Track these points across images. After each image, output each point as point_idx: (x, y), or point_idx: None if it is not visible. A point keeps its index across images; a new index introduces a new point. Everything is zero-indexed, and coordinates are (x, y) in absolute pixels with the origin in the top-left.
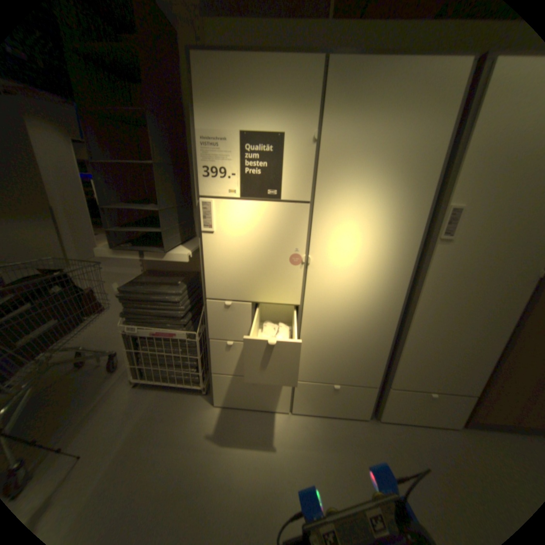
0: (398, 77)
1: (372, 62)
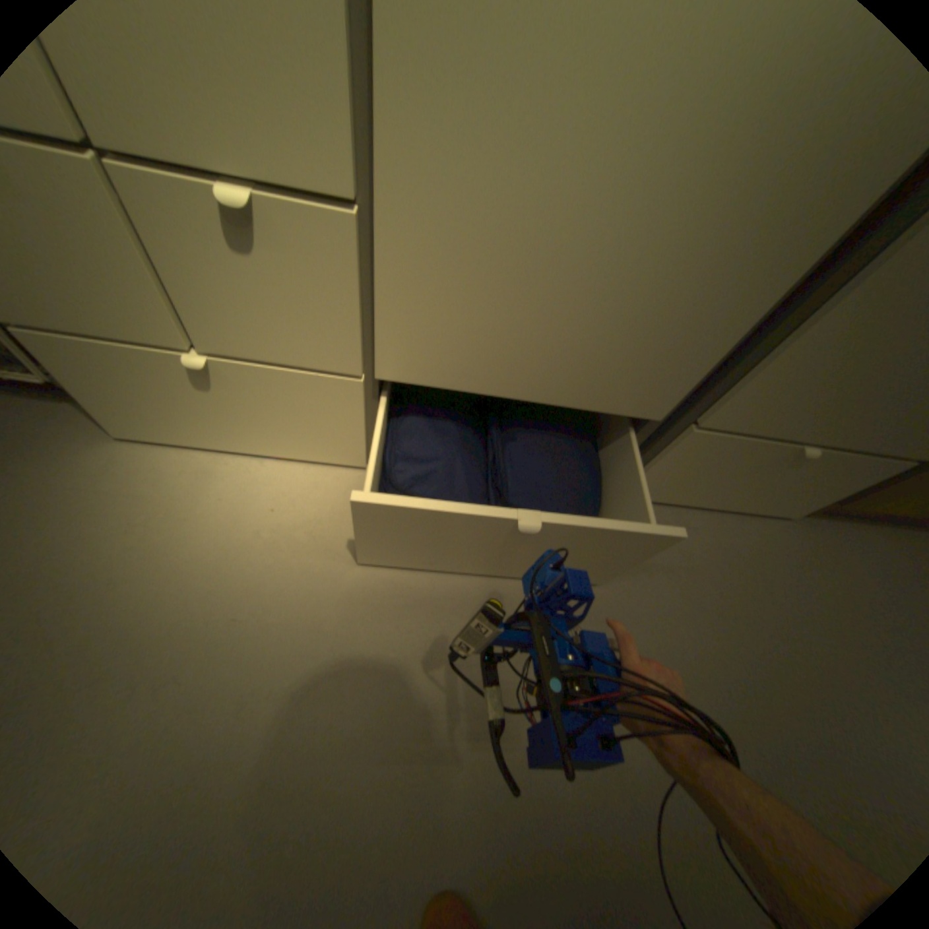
0: None
1: None
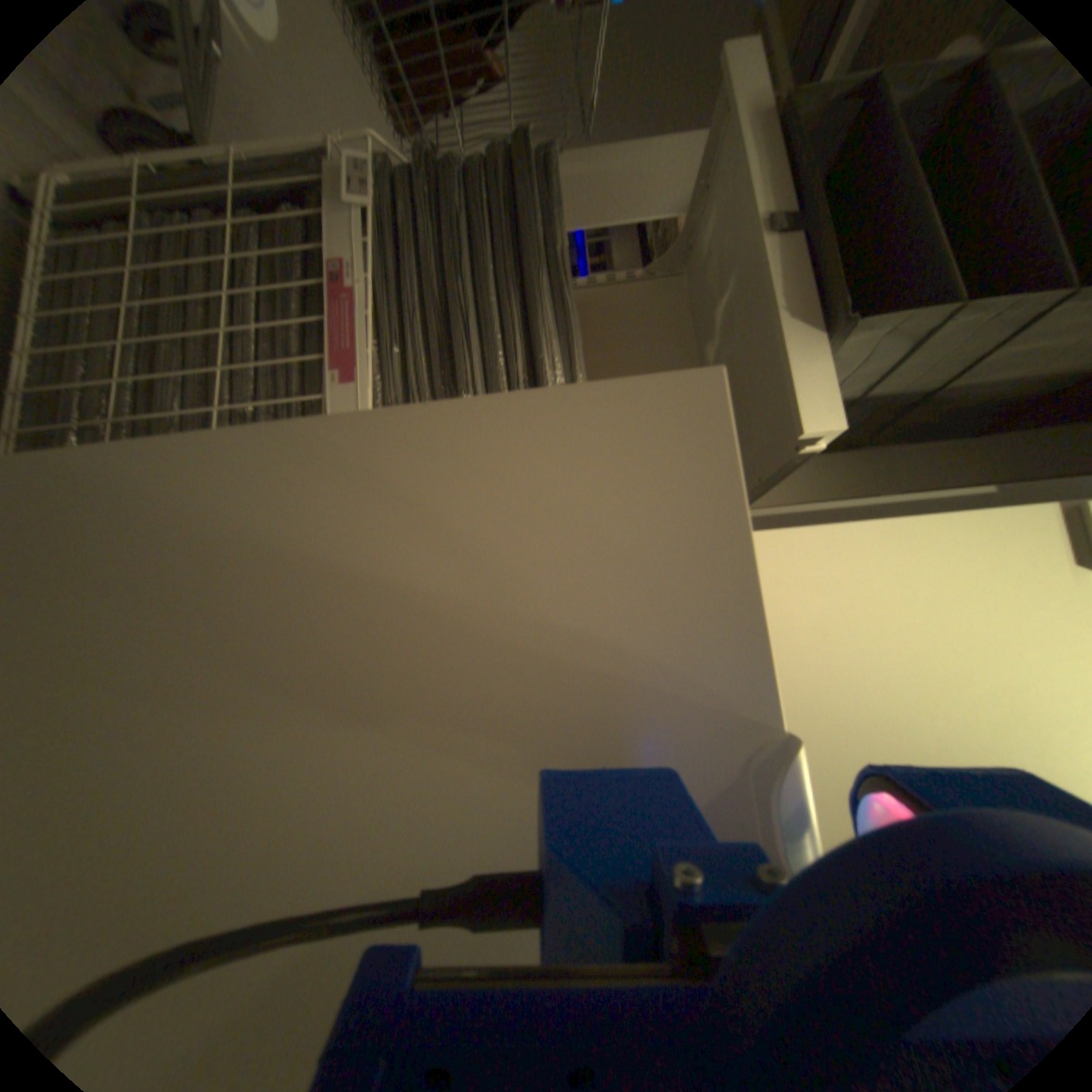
0: None
1: None
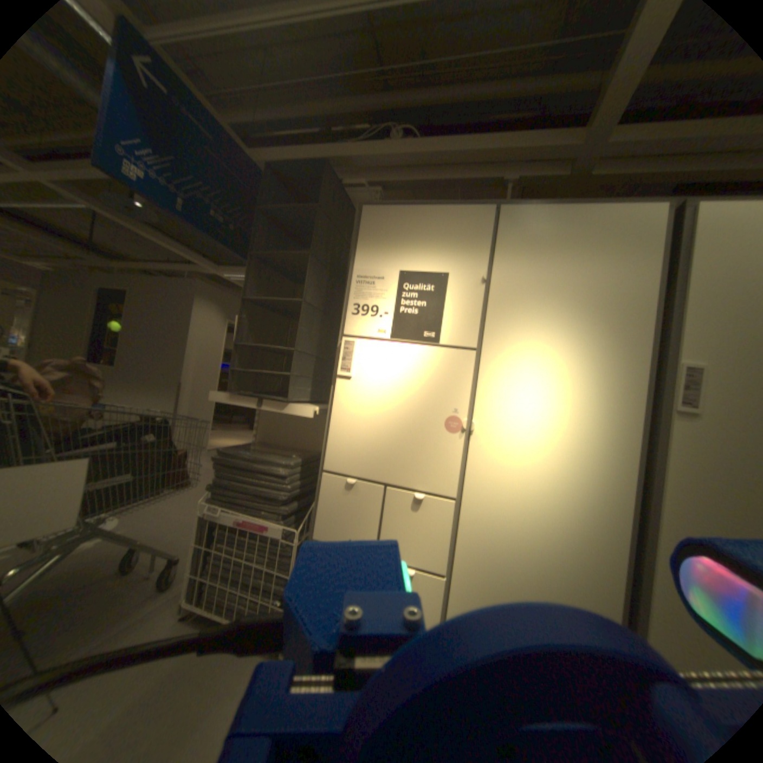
0: (578, 223)
1: (546, 211)
